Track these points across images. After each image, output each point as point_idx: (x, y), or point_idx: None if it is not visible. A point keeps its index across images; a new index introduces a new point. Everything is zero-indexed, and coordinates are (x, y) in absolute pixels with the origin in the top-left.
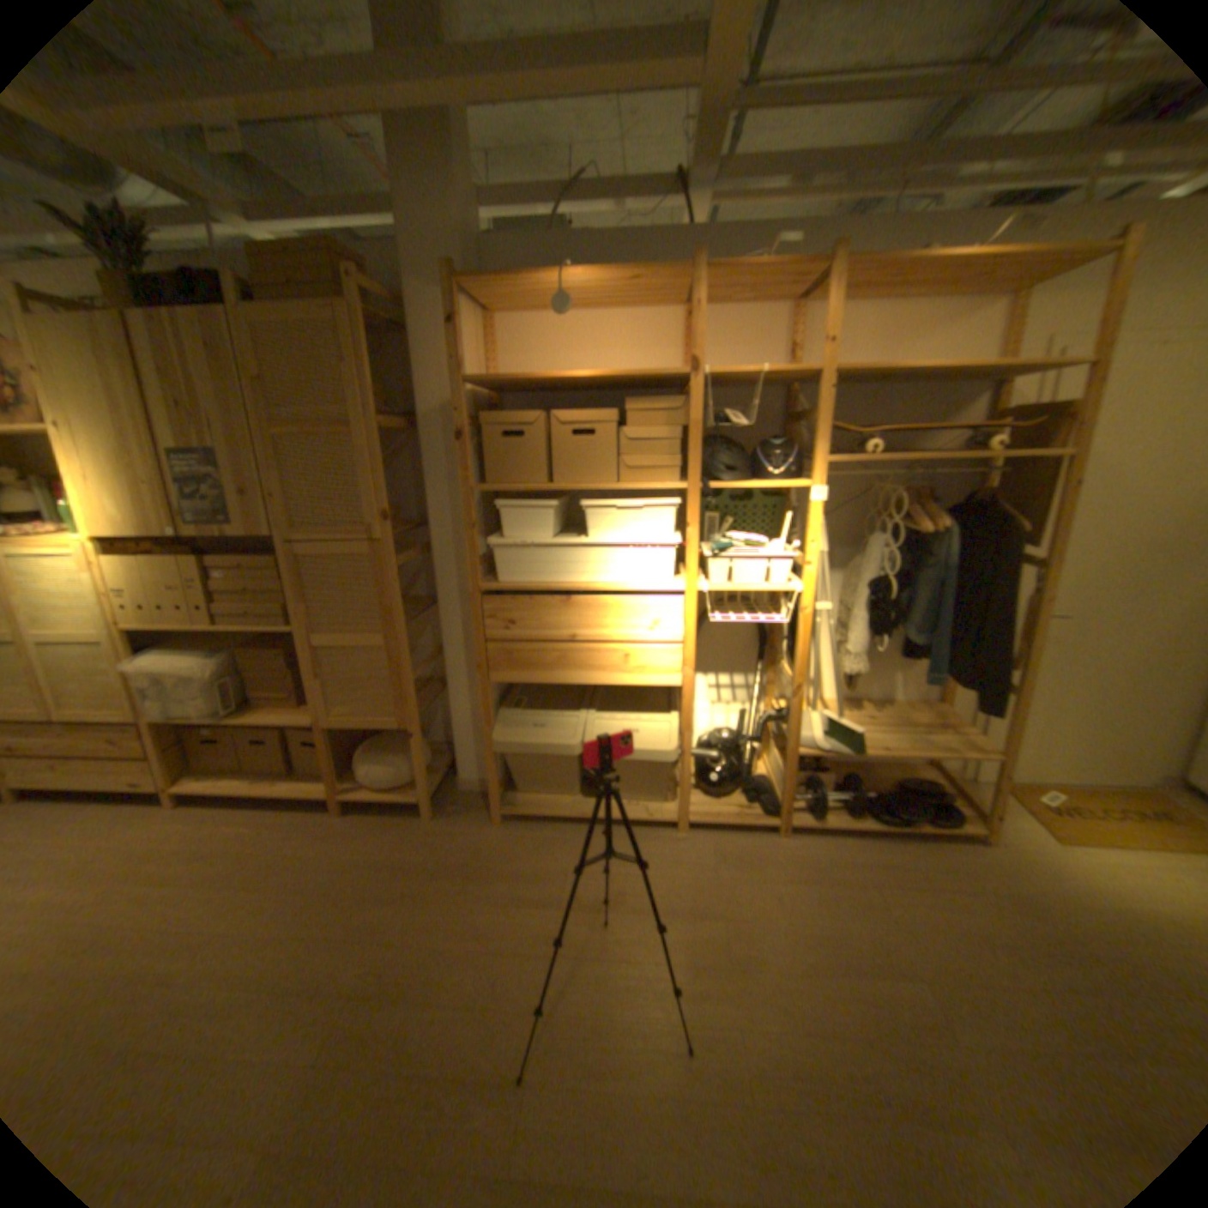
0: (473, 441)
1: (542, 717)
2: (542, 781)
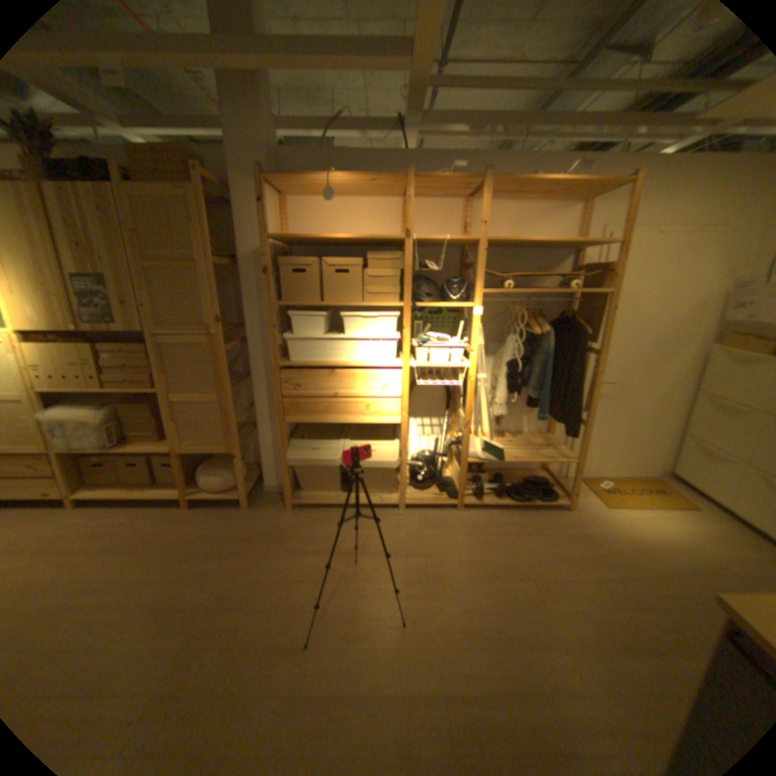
0: (273, 274)
1: (317, 444)
2: (317, 483)
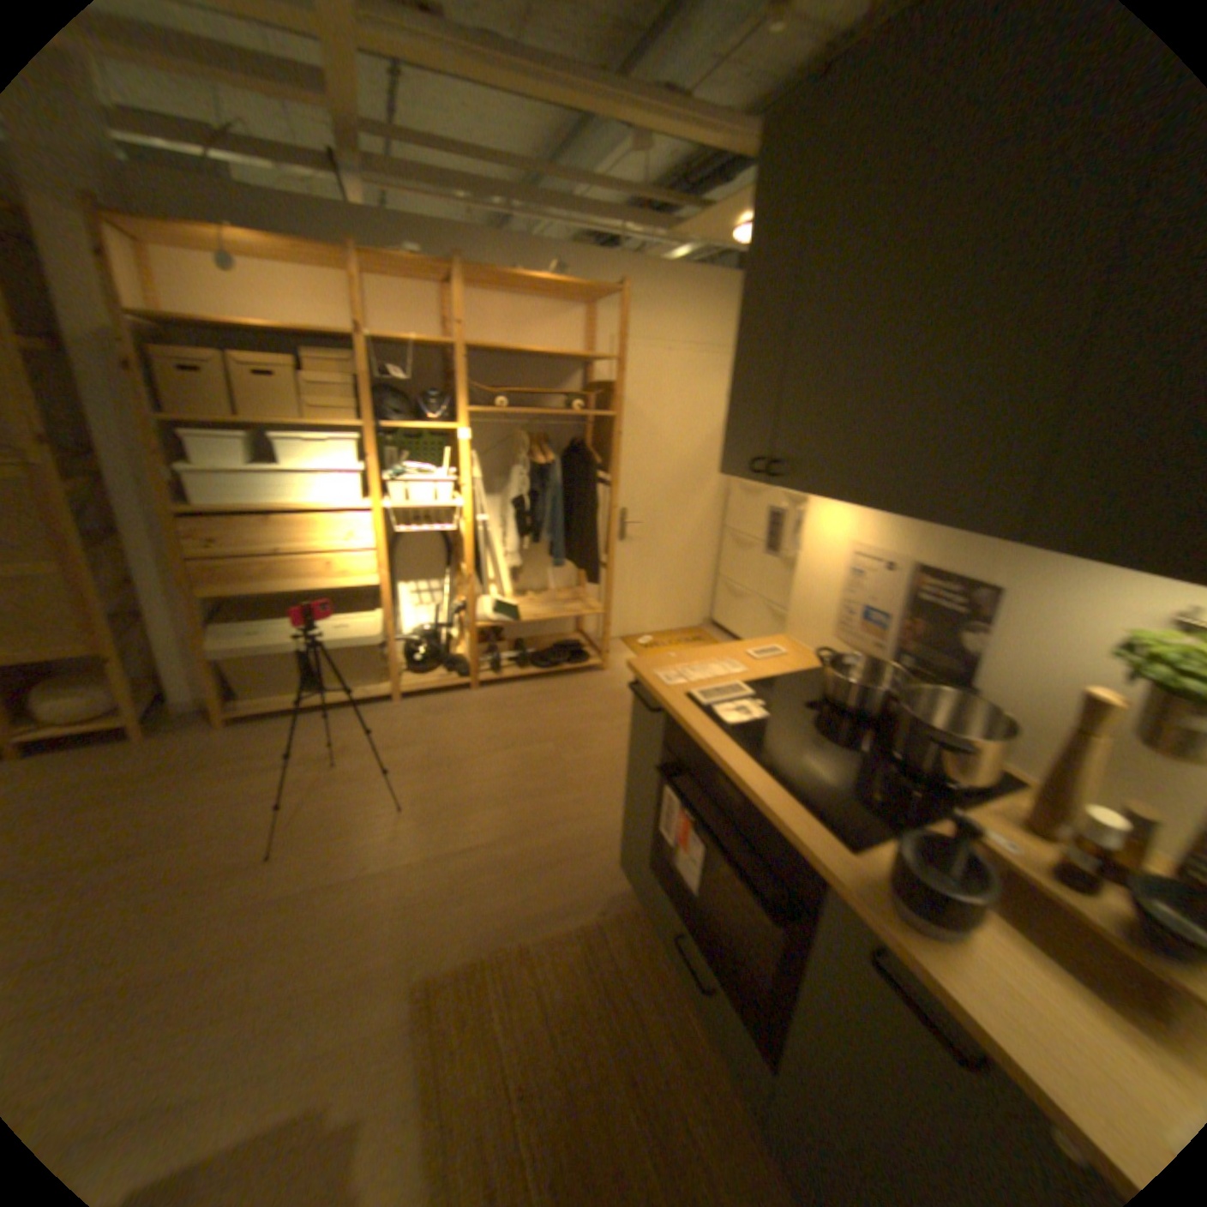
0: (139, 373)
1: (253, 629)
2: (261, 686)
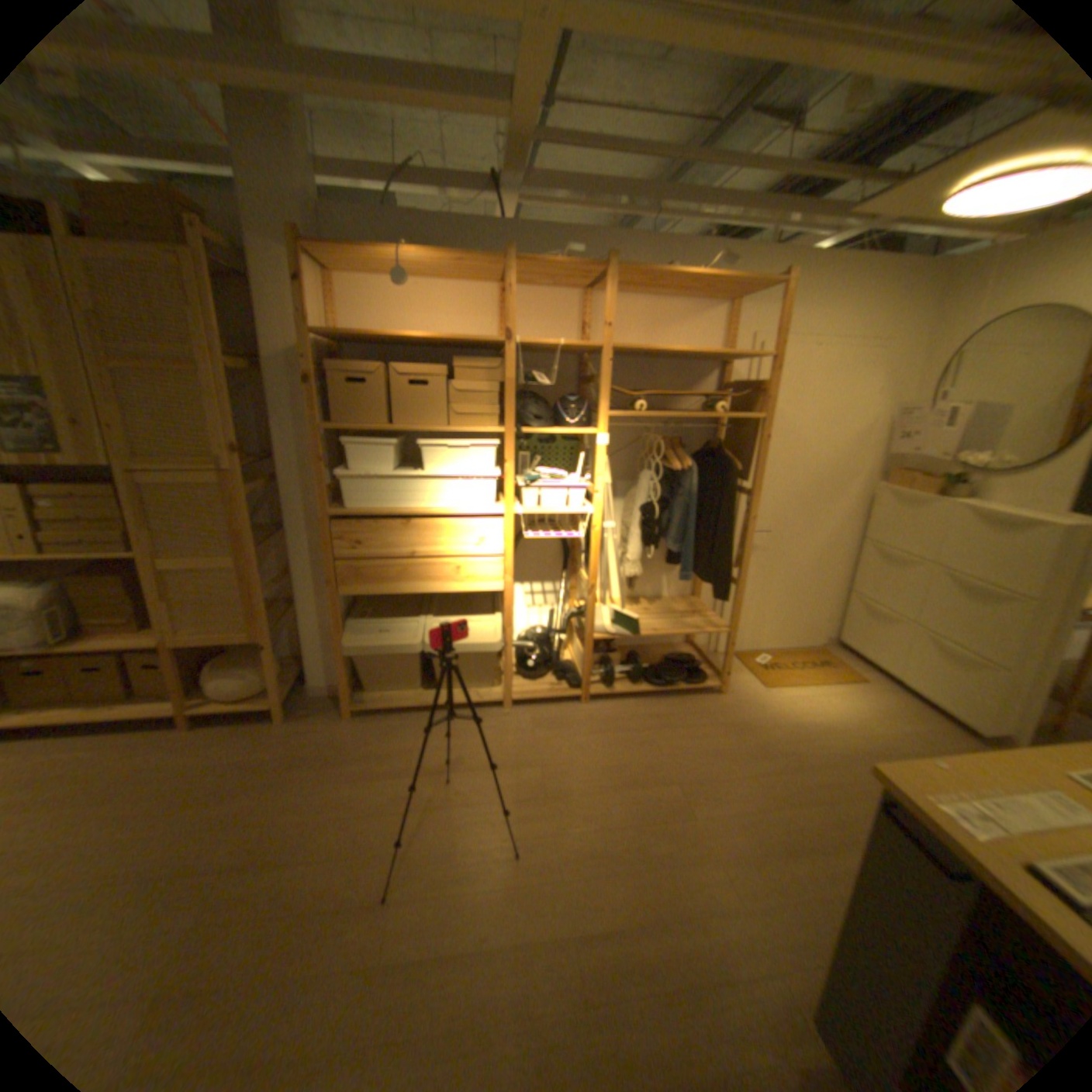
0: (317, 385)
1: (386, 625)
2: (387, 679)
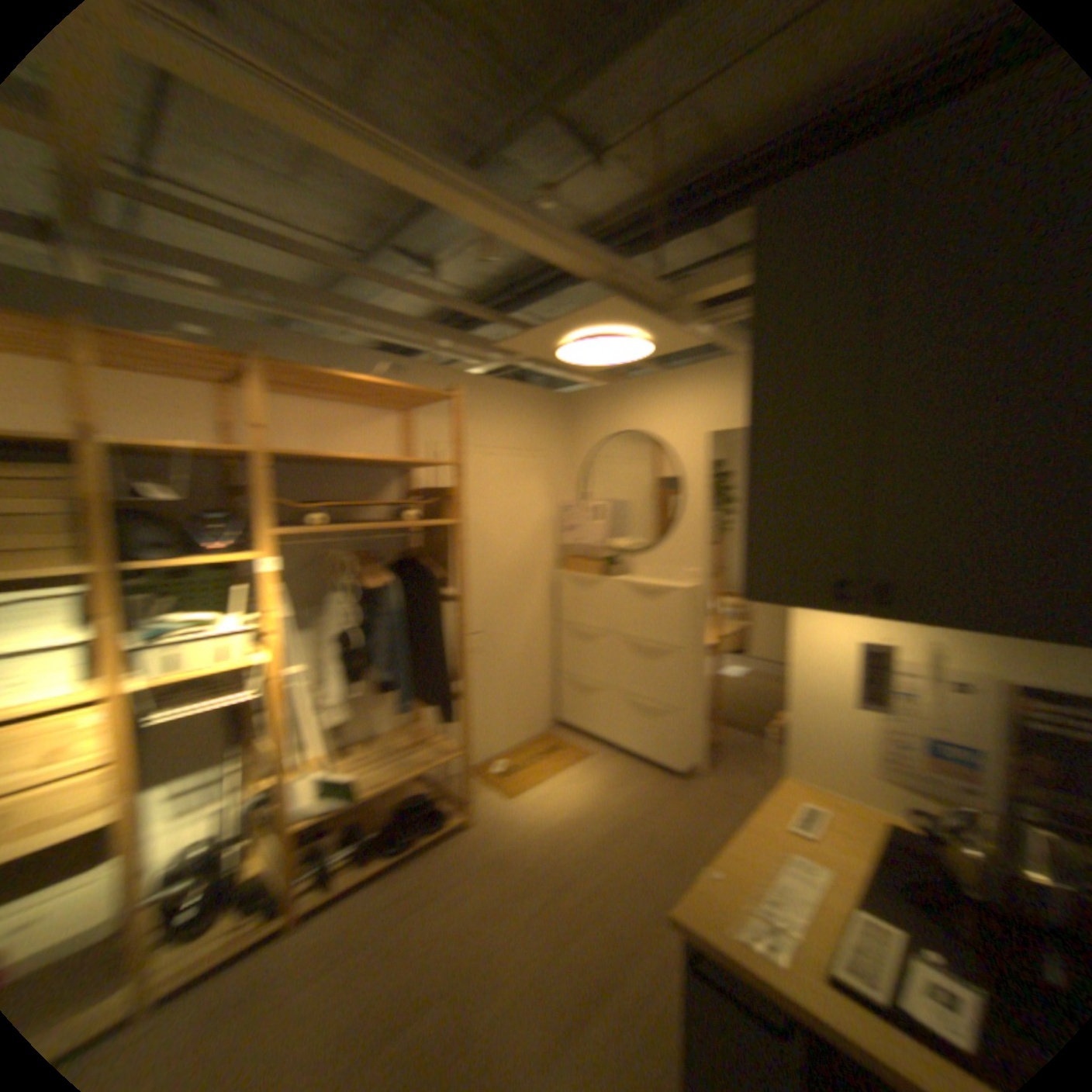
0: None
1: None
2: None
